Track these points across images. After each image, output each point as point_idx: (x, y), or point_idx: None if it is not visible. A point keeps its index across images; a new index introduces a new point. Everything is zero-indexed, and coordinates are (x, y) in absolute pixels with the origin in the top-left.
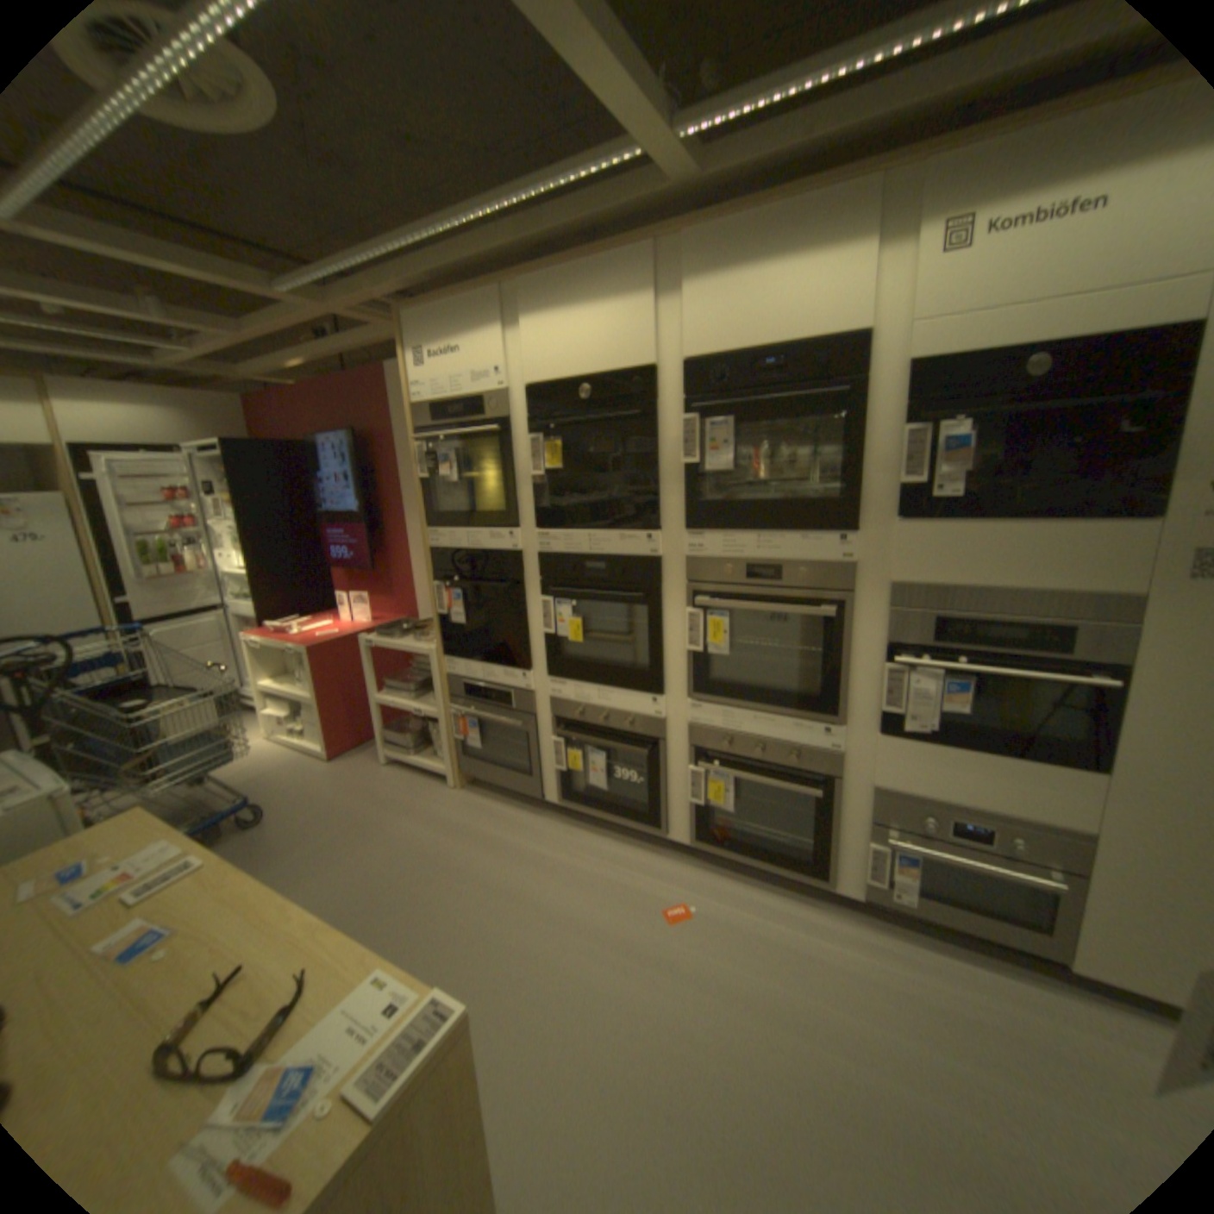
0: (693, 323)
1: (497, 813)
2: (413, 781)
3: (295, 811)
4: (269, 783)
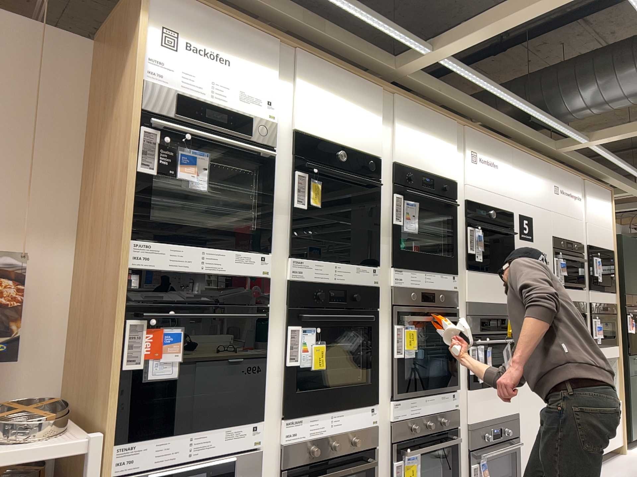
0: (397, 147)
1: None
2: None
3: None
4: None
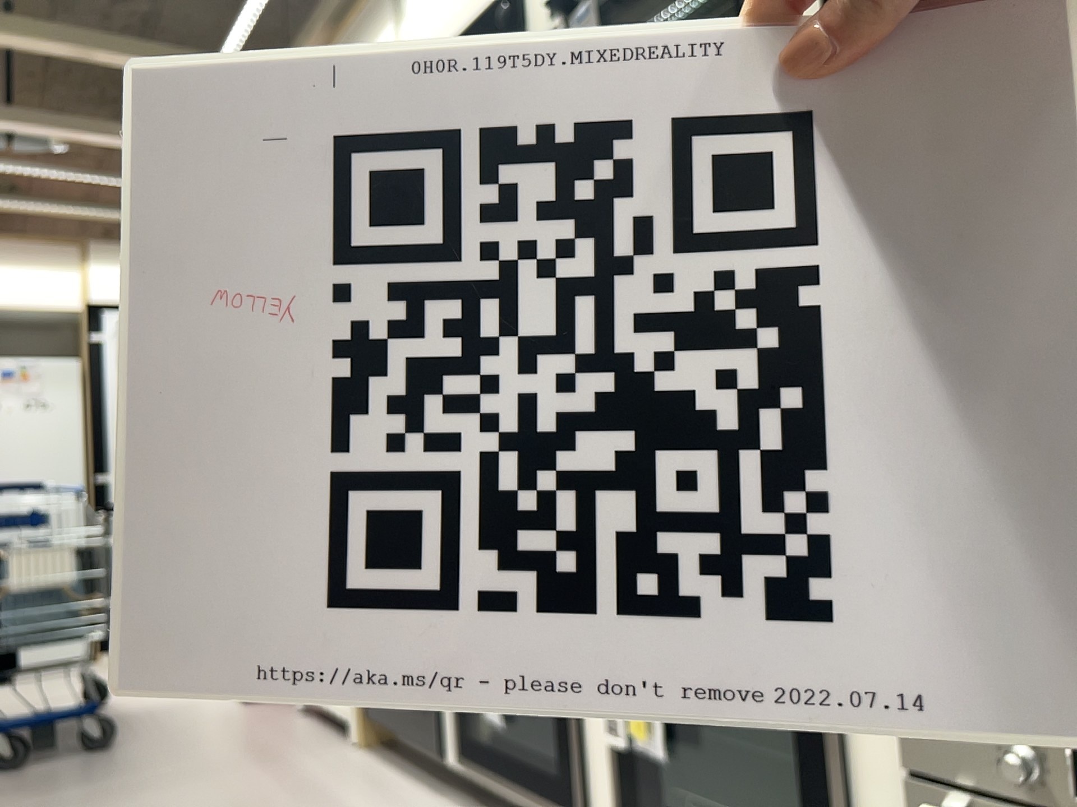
0: None
1: (386, 780)
2: (319, 730)
3: (157, 741)
4: (163, 712)
